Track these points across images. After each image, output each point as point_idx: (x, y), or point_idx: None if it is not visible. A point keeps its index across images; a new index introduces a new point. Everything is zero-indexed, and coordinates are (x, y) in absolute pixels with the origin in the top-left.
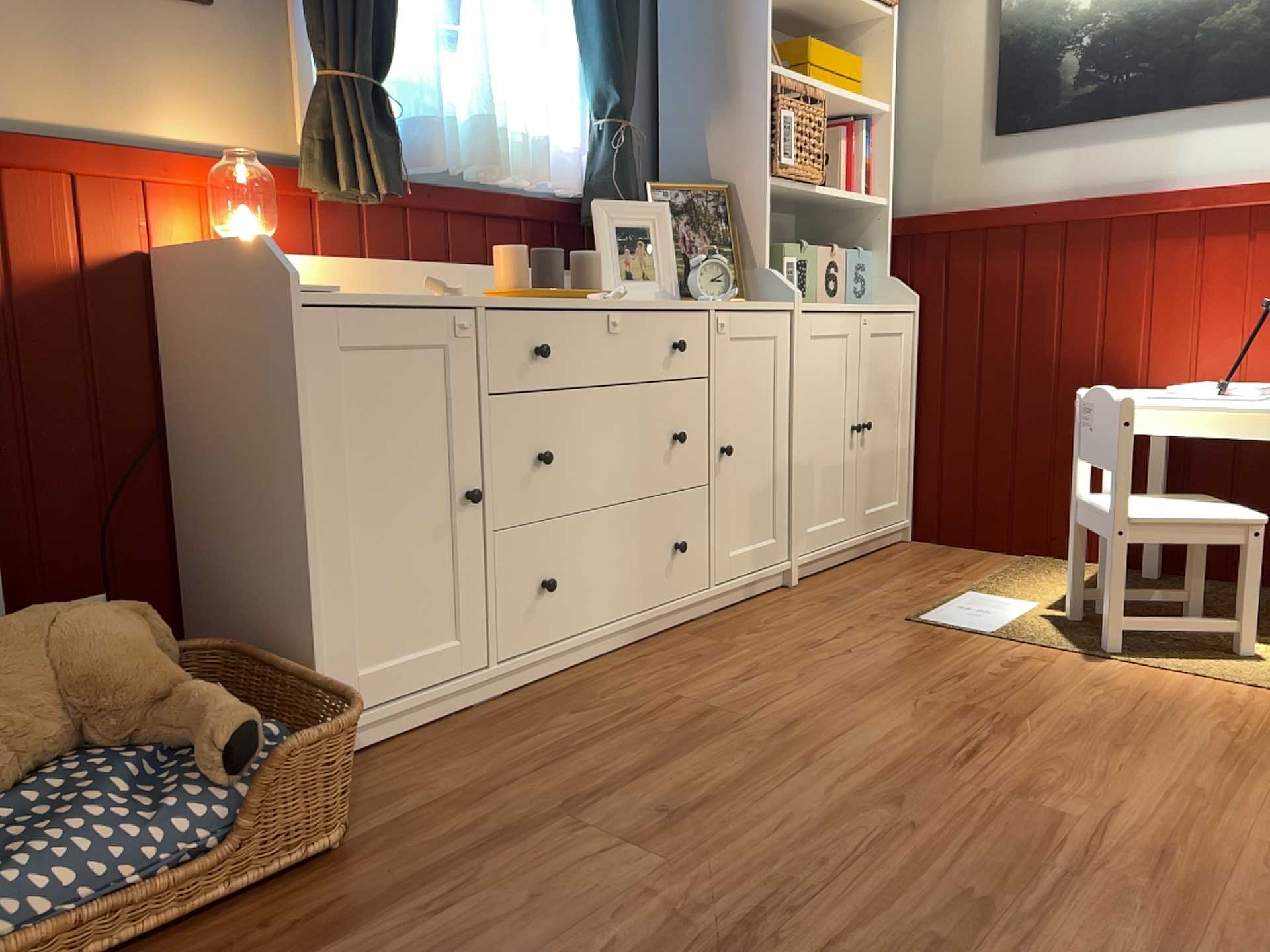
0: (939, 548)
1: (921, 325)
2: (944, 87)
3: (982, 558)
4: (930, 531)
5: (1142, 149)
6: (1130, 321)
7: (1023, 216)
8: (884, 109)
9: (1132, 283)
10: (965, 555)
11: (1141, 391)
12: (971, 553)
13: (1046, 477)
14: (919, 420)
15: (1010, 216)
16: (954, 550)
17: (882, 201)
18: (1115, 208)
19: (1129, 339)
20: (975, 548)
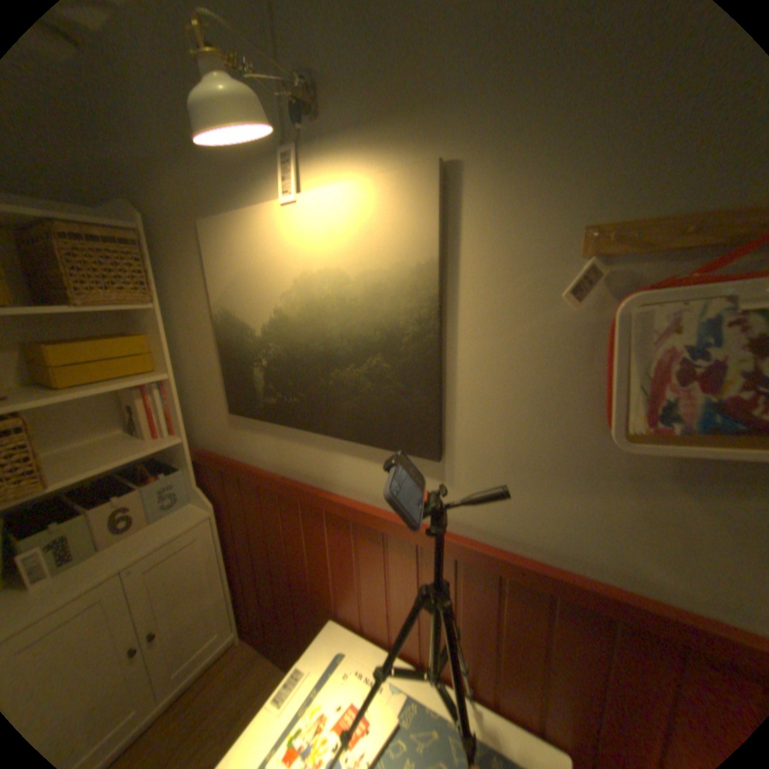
0: (248, 662)
1: (219, 522)
2: (201, 366)
3: (262, 690)
4: (248, 641)
5: (315, 454)
6: (324, 573)
7: (252, 479)
8: (161, 379)
9: (322, 549)
10: (254, 684)
11: (326, 641)
12: (263, 673)
13: (296, 644)
14: (230, 578)
15: (246, 476)
16: (255, 668)
17: (175, 443)
18: (301, 497)
19: (325, 585)
20: (270, 663)
